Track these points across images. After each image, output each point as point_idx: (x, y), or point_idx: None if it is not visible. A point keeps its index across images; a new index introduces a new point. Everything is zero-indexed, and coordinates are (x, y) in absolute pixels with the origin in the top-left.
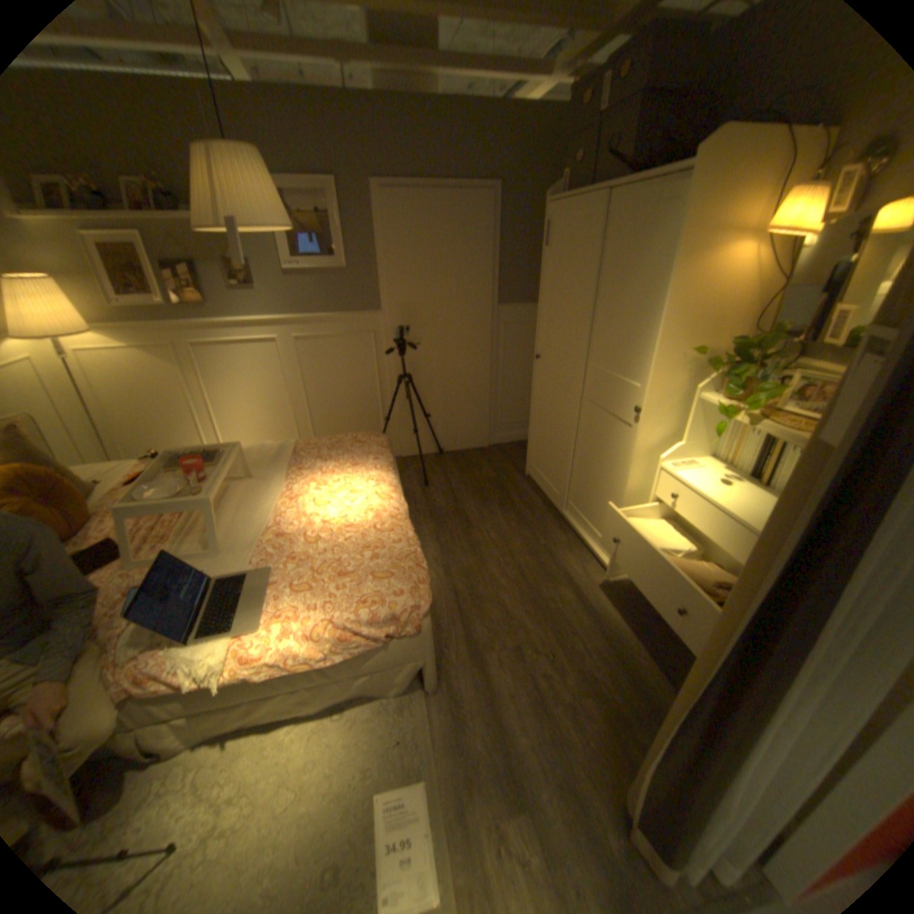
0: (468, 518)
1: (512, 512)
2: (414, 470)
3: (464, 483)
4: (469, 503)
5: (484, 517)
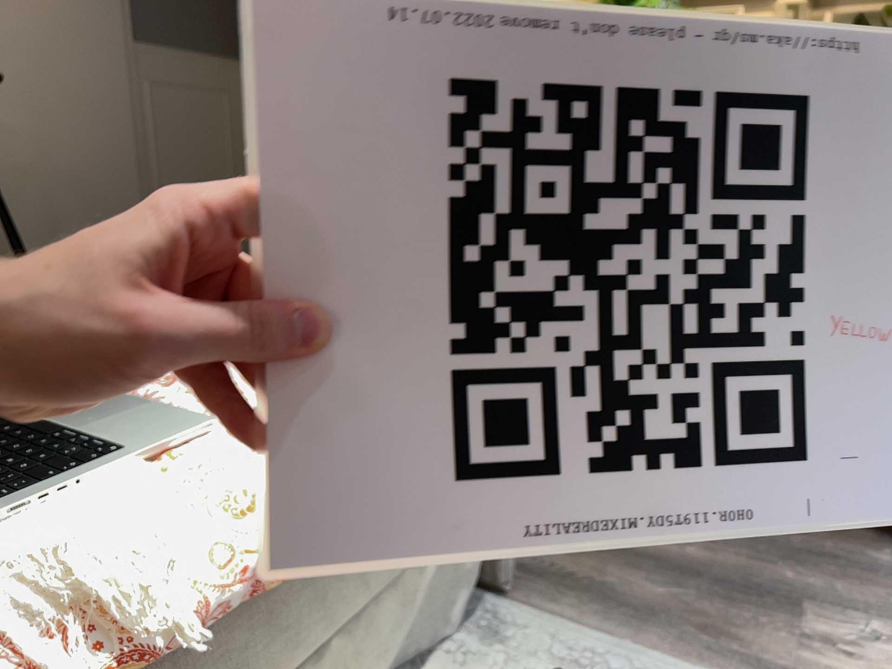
0: None
1: None
2: None
3: None
4: None
5: None
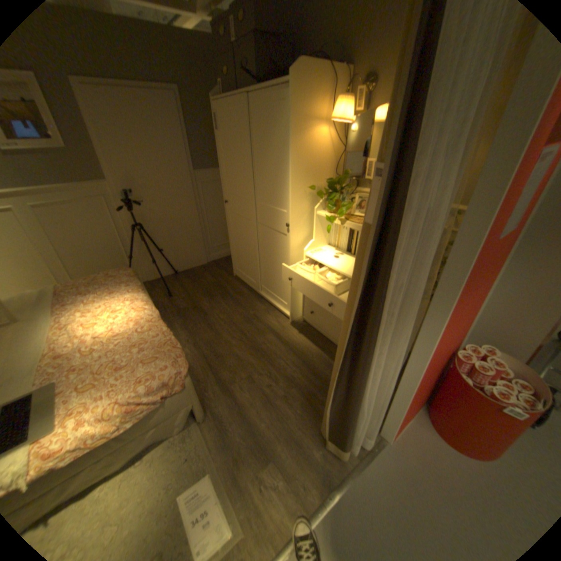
0: (203, 309)
1: (231, 299)
2: (160, 287)
3: (197, 289)
4: (202, 300)
5: (214, 307)
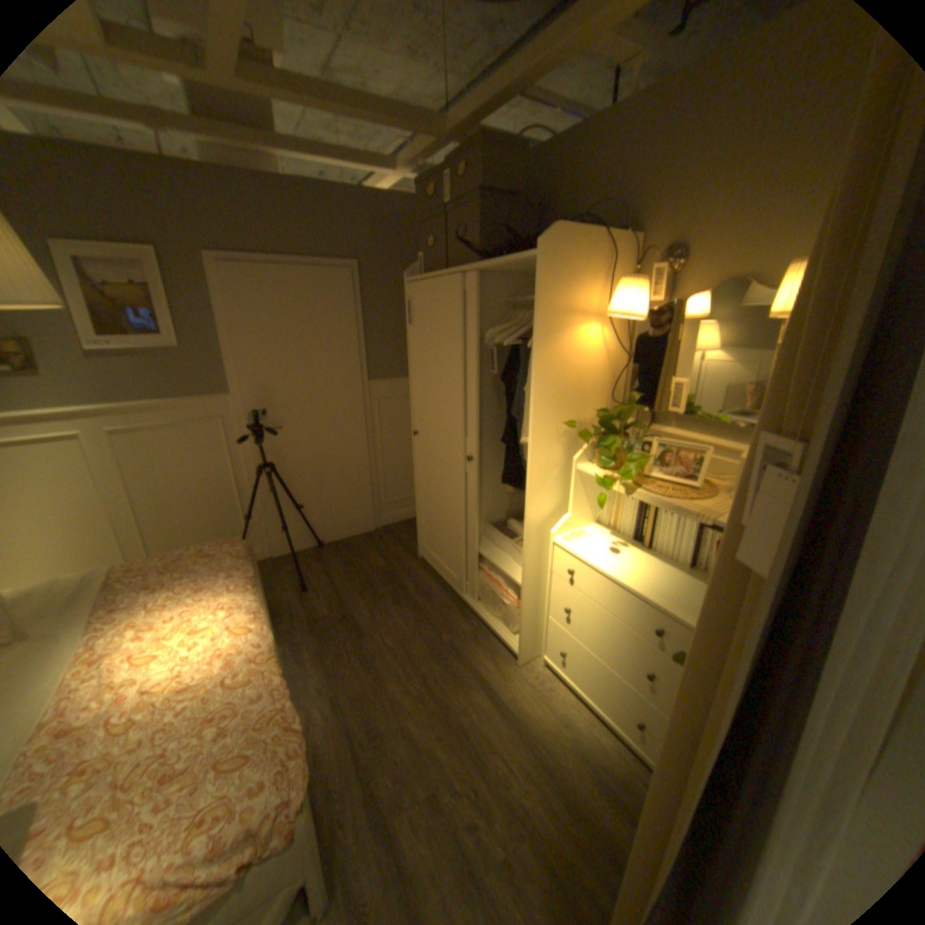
0: (357, 624)
1: (408, 606)
2: (288, 572)
3: (350, 580)
4: (358, 604)
5: (377, 619)
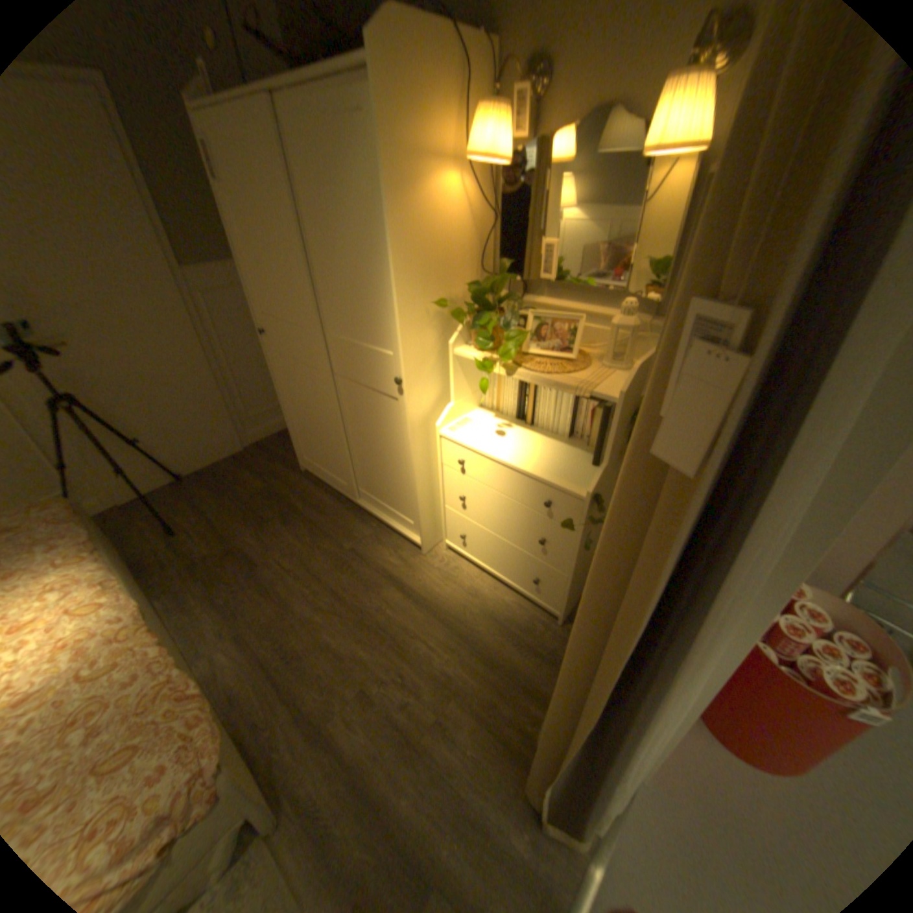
0: (247, 556)
1: (301, 524)
2: (146, 519)
3: (228, 511)
4: (243, 535)
5: (269, 546)
